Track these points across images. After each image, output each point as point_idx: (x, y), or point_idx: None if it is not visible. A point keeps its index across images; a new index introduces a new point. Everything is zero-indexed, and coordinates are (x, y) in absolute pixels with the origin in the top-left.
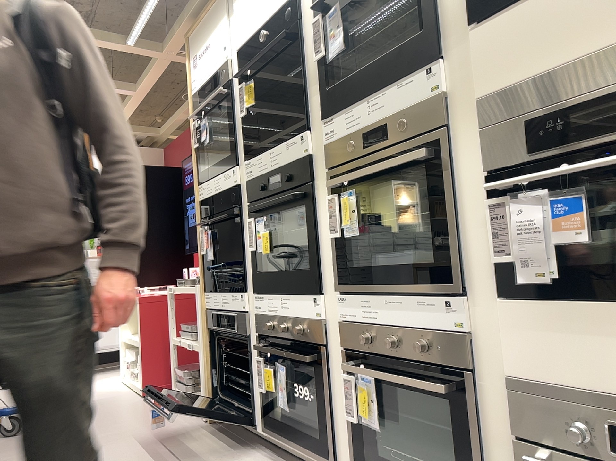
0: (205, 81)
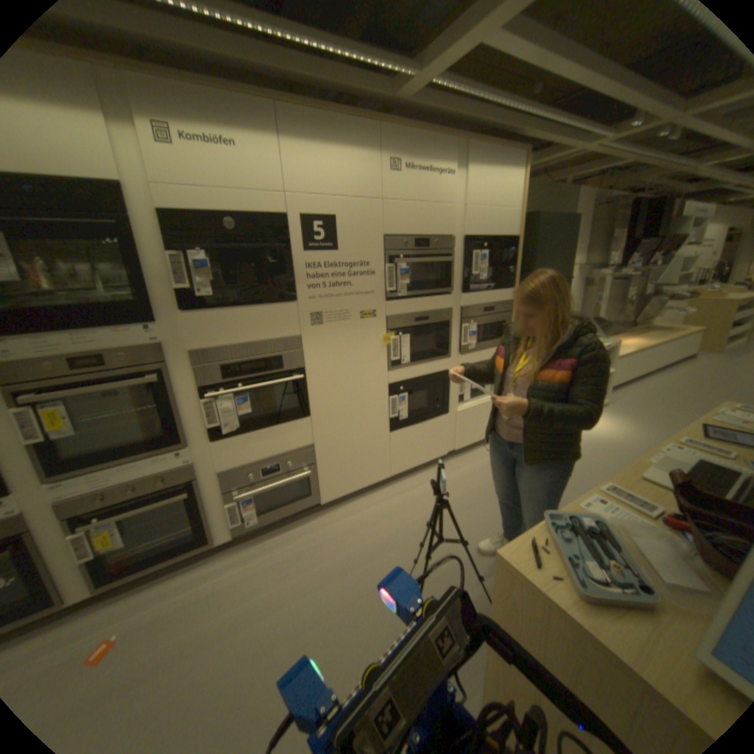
0: None
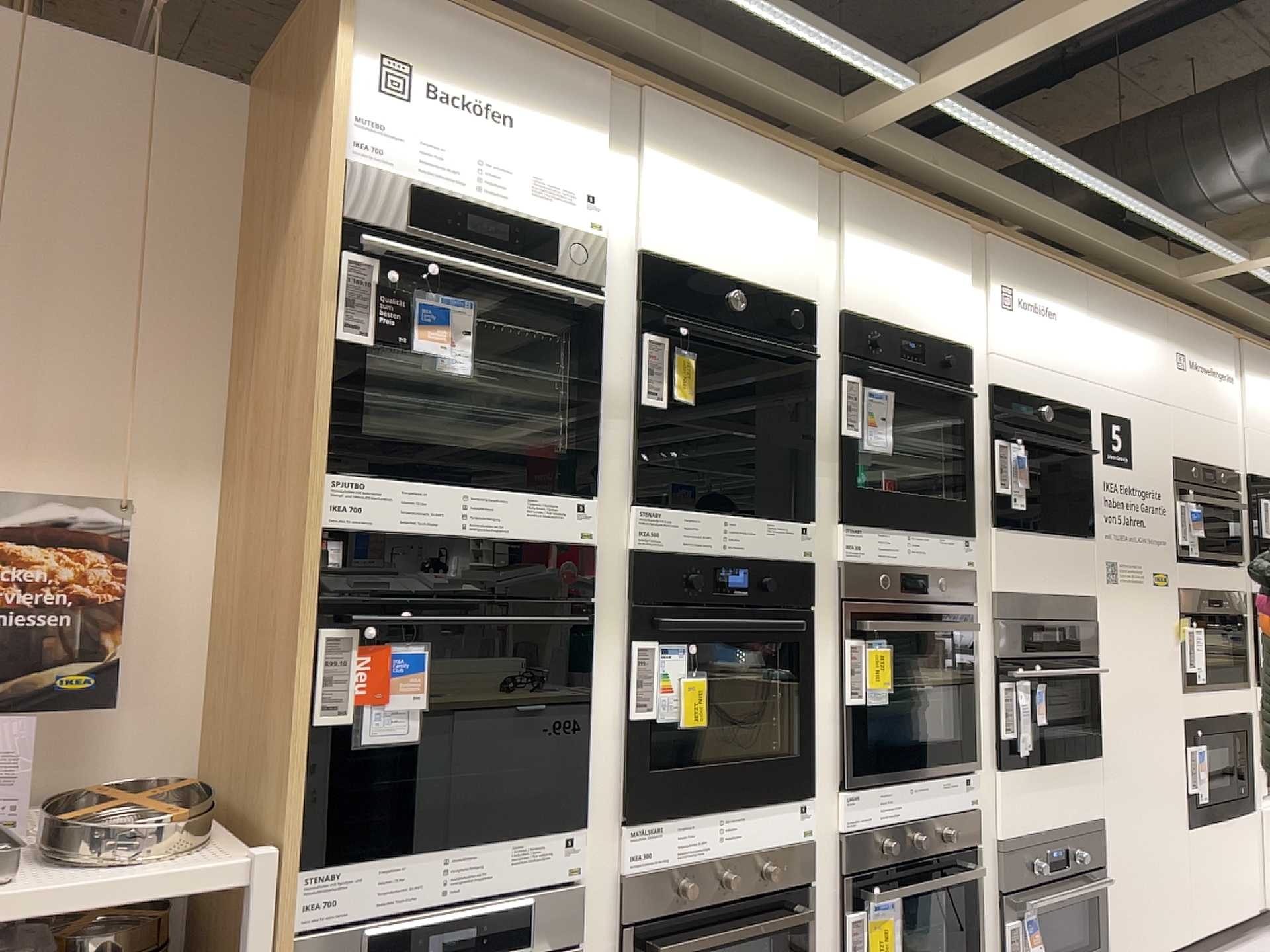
0: (469, 190)
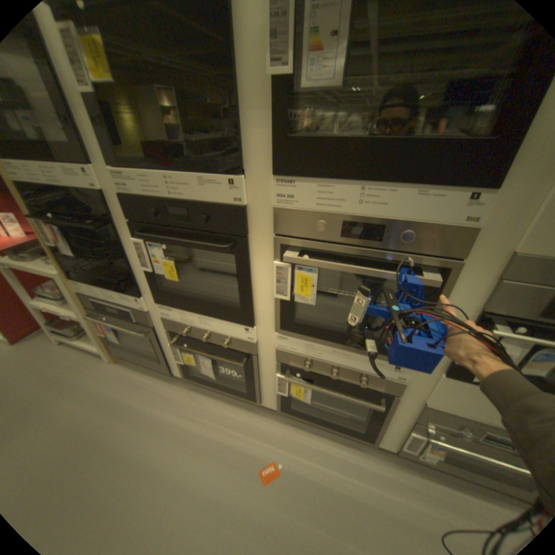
0: None
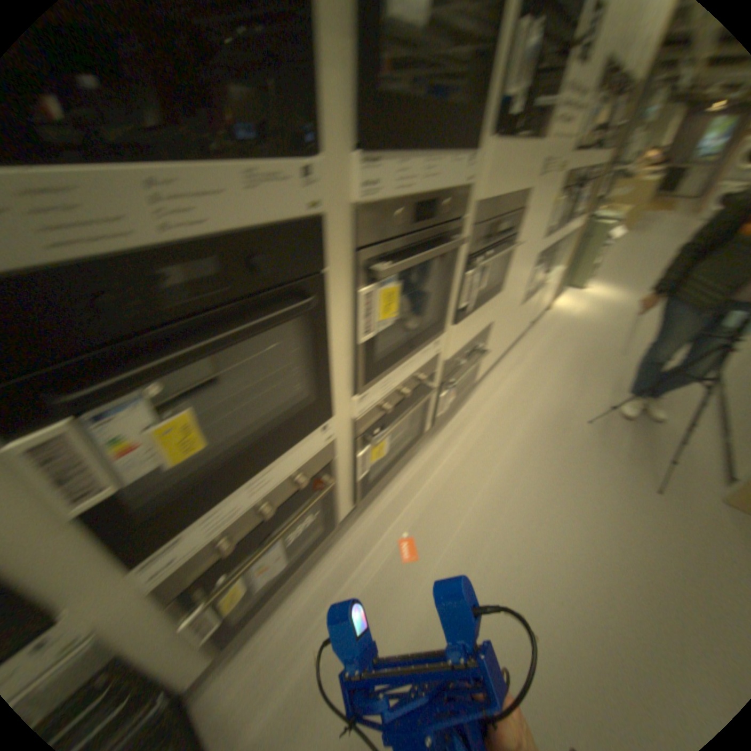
0: None
